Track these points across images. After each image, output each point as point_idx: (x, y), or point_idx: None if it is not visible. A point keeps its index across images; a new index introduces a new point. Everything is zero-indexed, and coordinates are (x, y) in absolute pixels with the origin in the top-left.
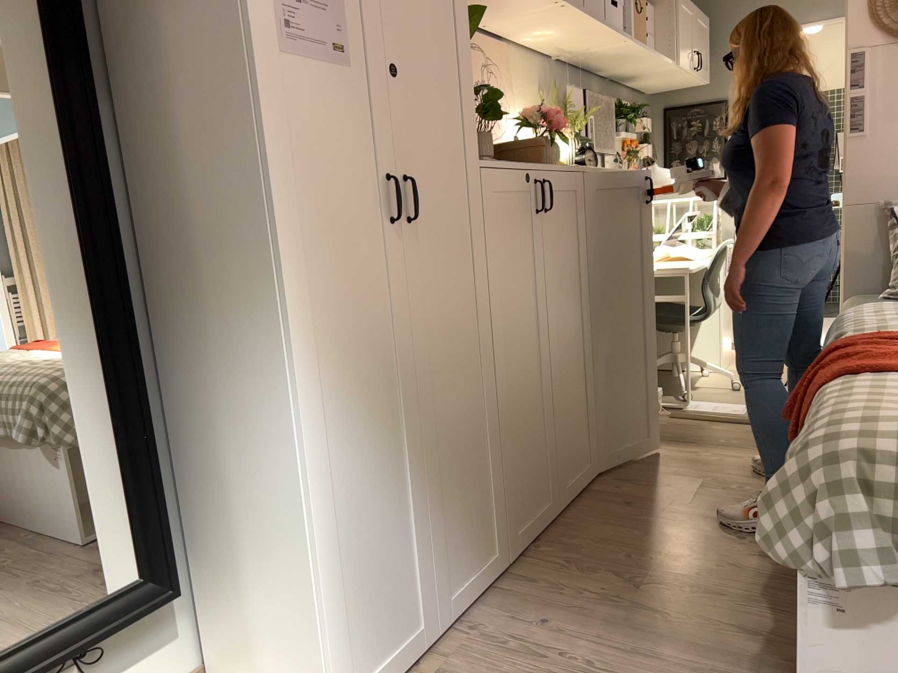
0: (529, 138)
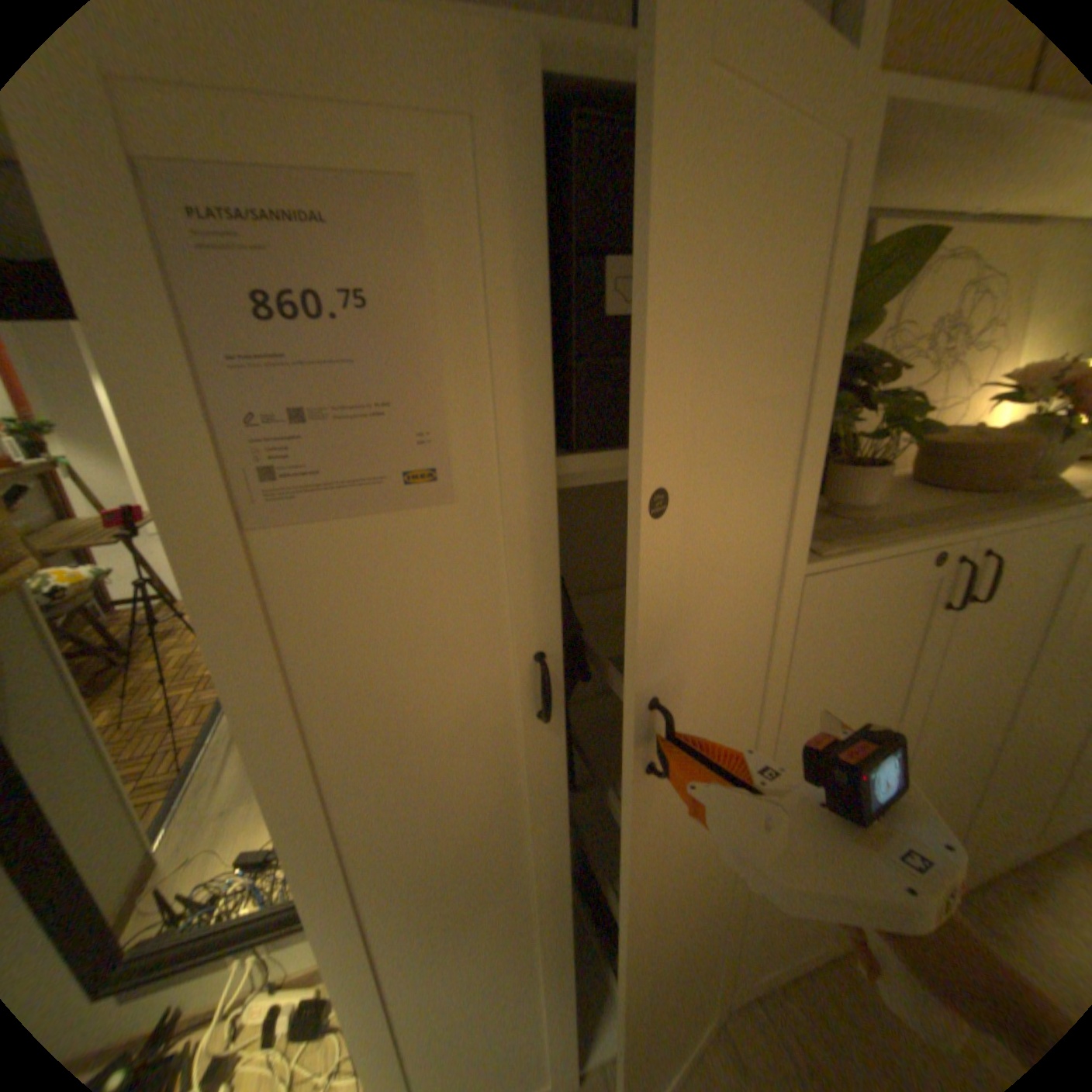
0: (1003, 444)
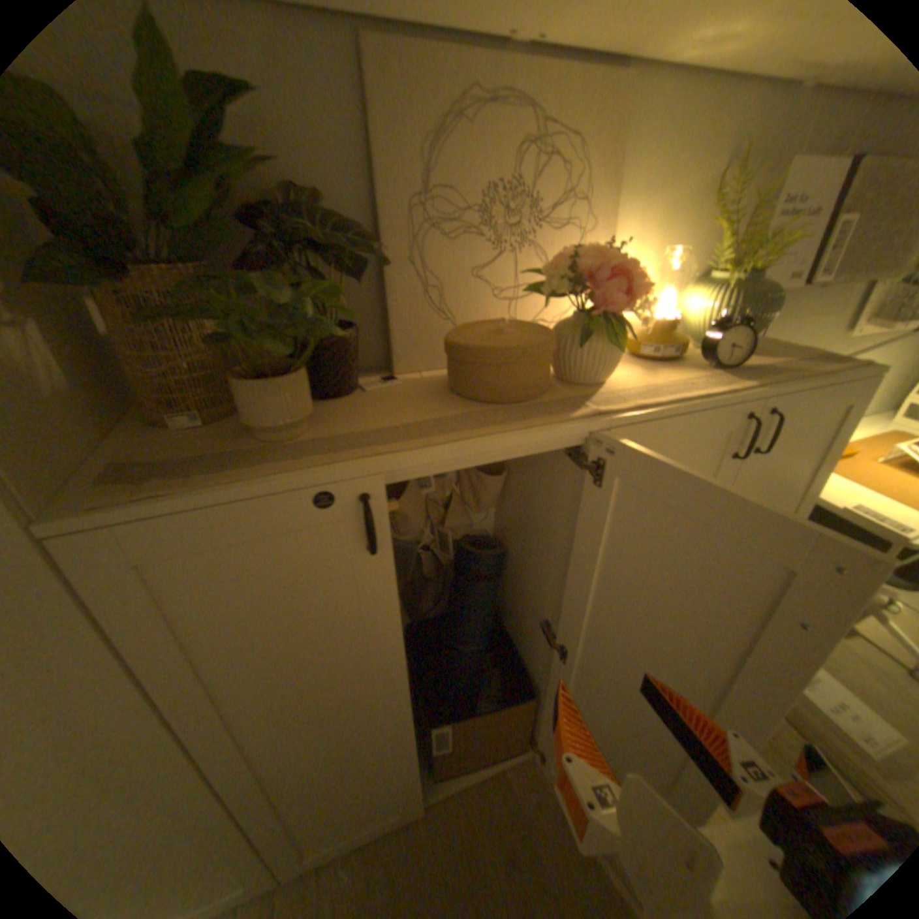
0: (492, 345)
